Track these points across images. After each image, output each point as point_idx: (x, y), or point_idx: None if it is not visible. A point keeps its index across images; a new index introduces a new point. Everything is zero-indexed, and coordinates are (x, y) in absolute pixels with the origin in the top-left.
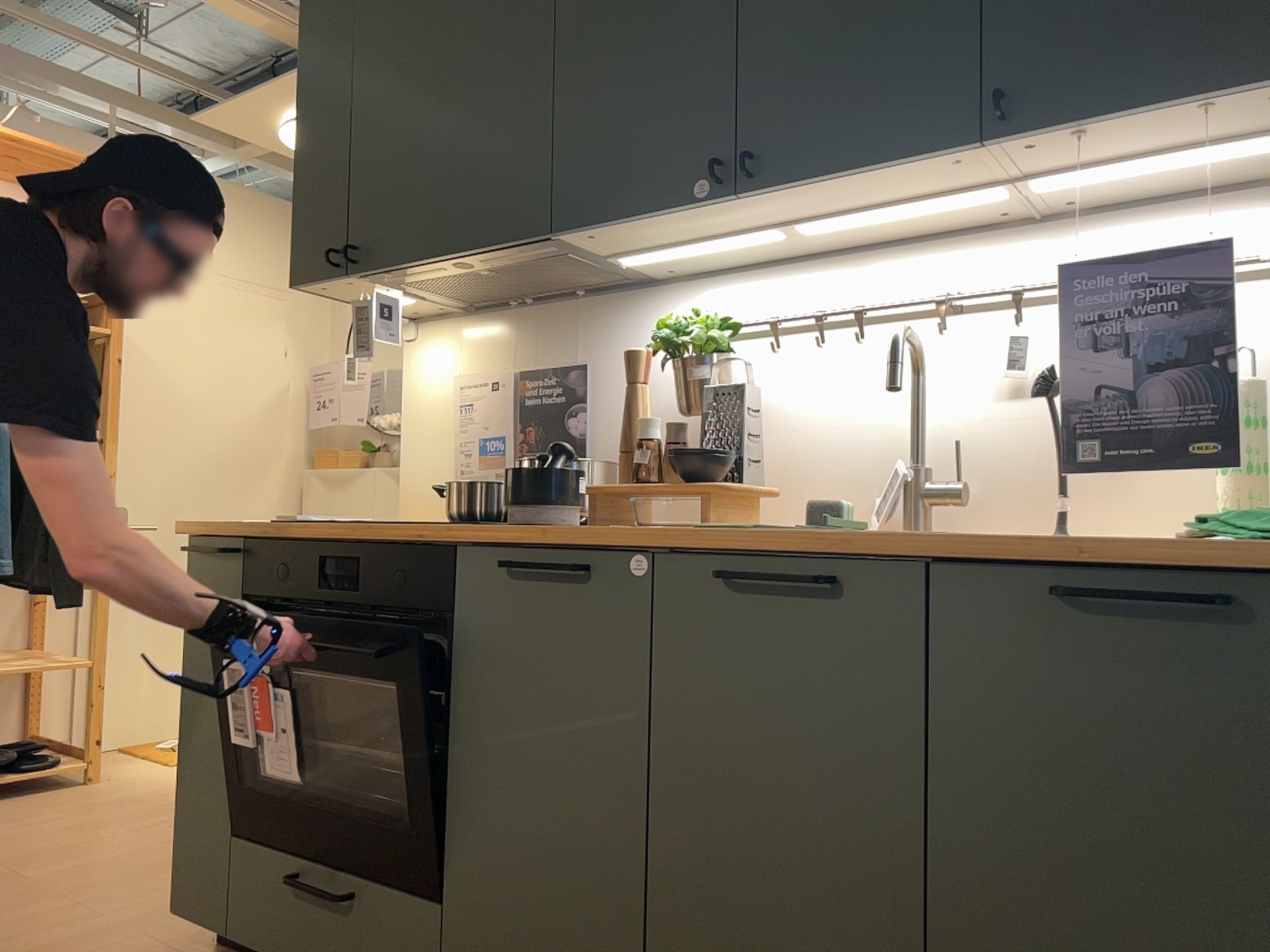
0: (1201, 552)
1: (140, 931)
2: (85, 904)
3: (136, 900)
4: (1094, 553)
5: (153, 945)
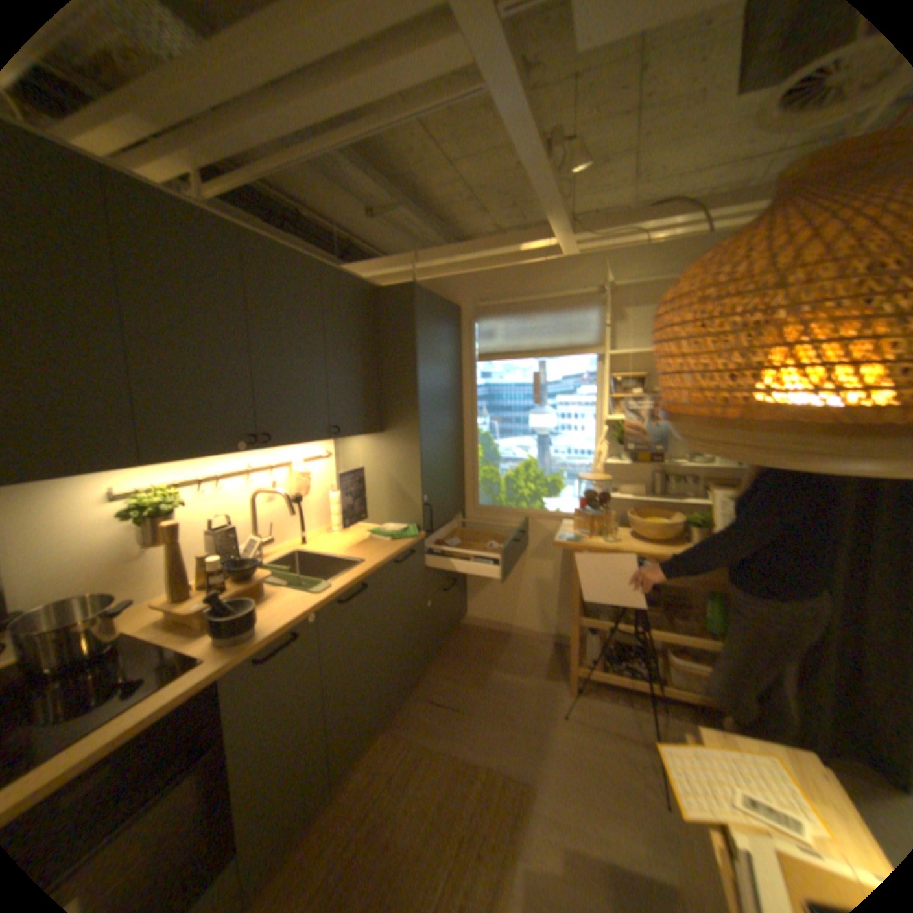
0: (411, 545)
1: None
2: None
3: None
4: (400, 553)
5: None
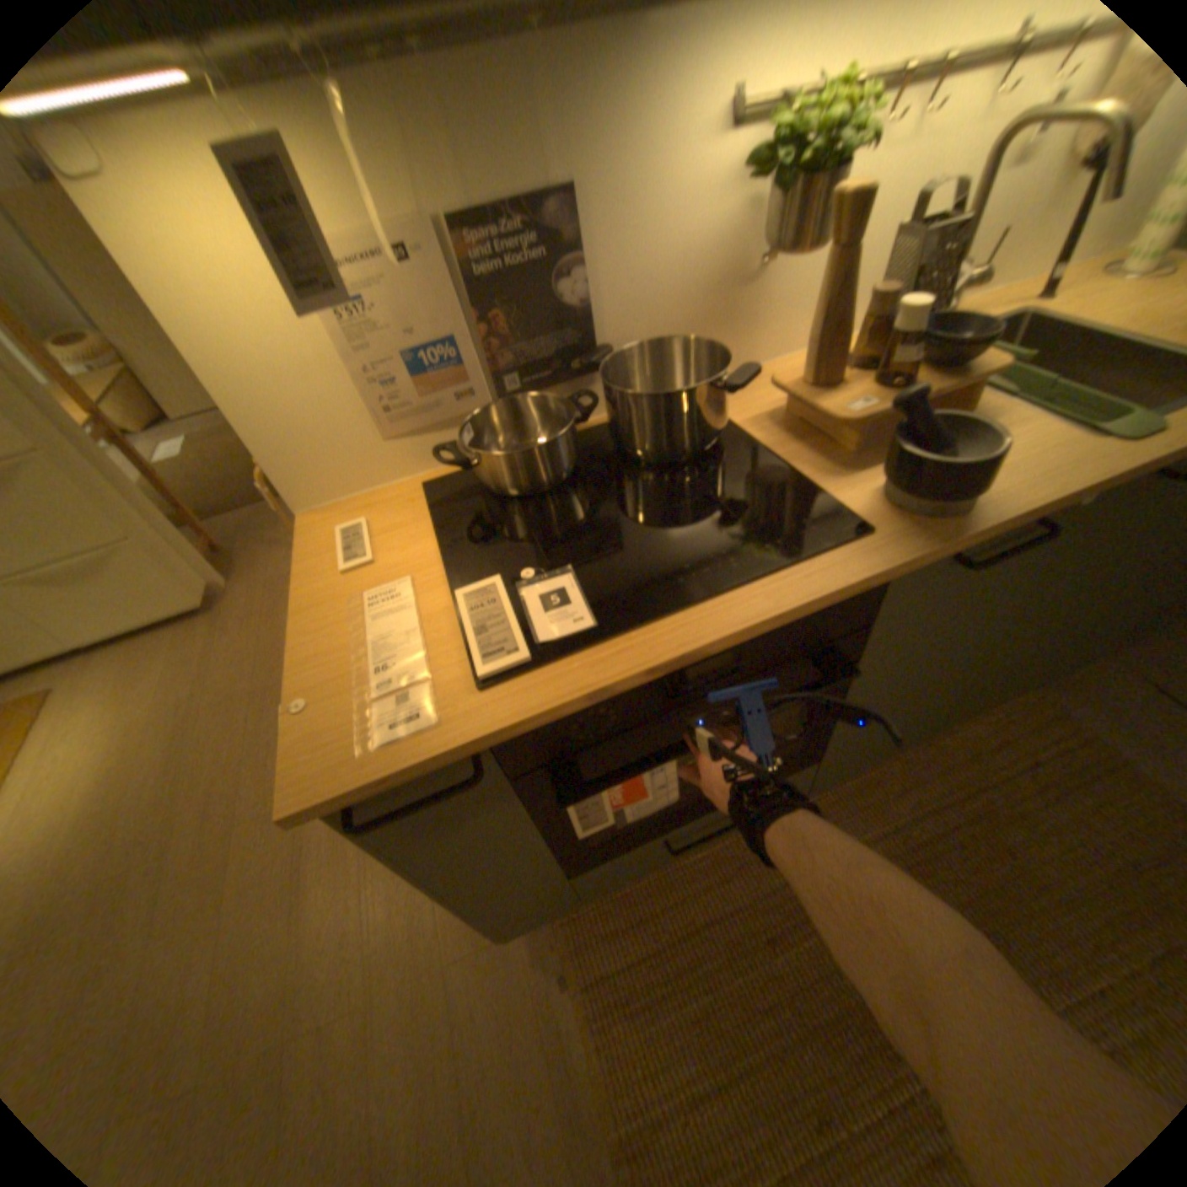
0: None
1: (430, 970)
2: (323, 1019)
3: (352, 963)
4: None
5: (471, 961)
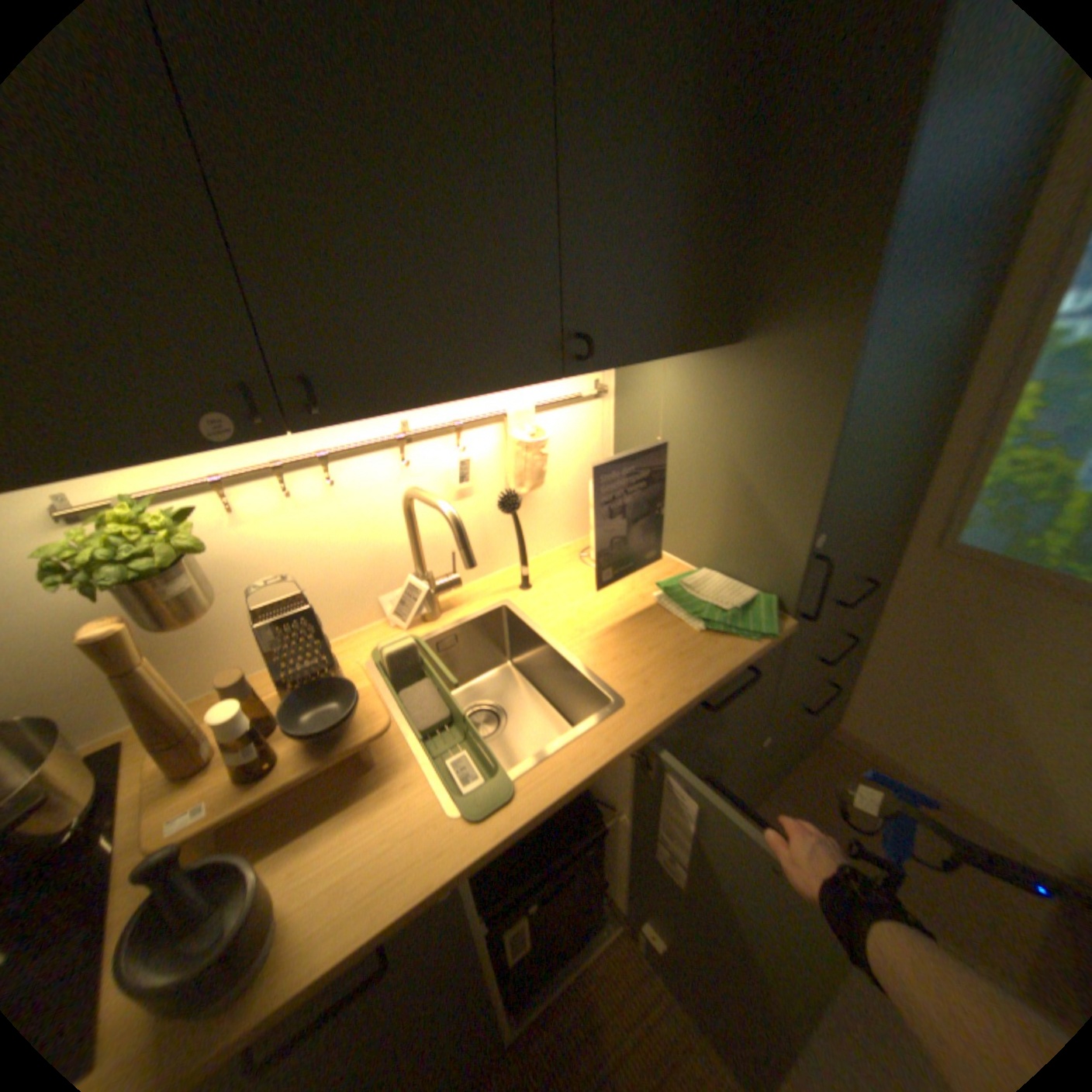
0: (753, 660)
1: None
2: None
3: None
4: (720, 683)
5: None
